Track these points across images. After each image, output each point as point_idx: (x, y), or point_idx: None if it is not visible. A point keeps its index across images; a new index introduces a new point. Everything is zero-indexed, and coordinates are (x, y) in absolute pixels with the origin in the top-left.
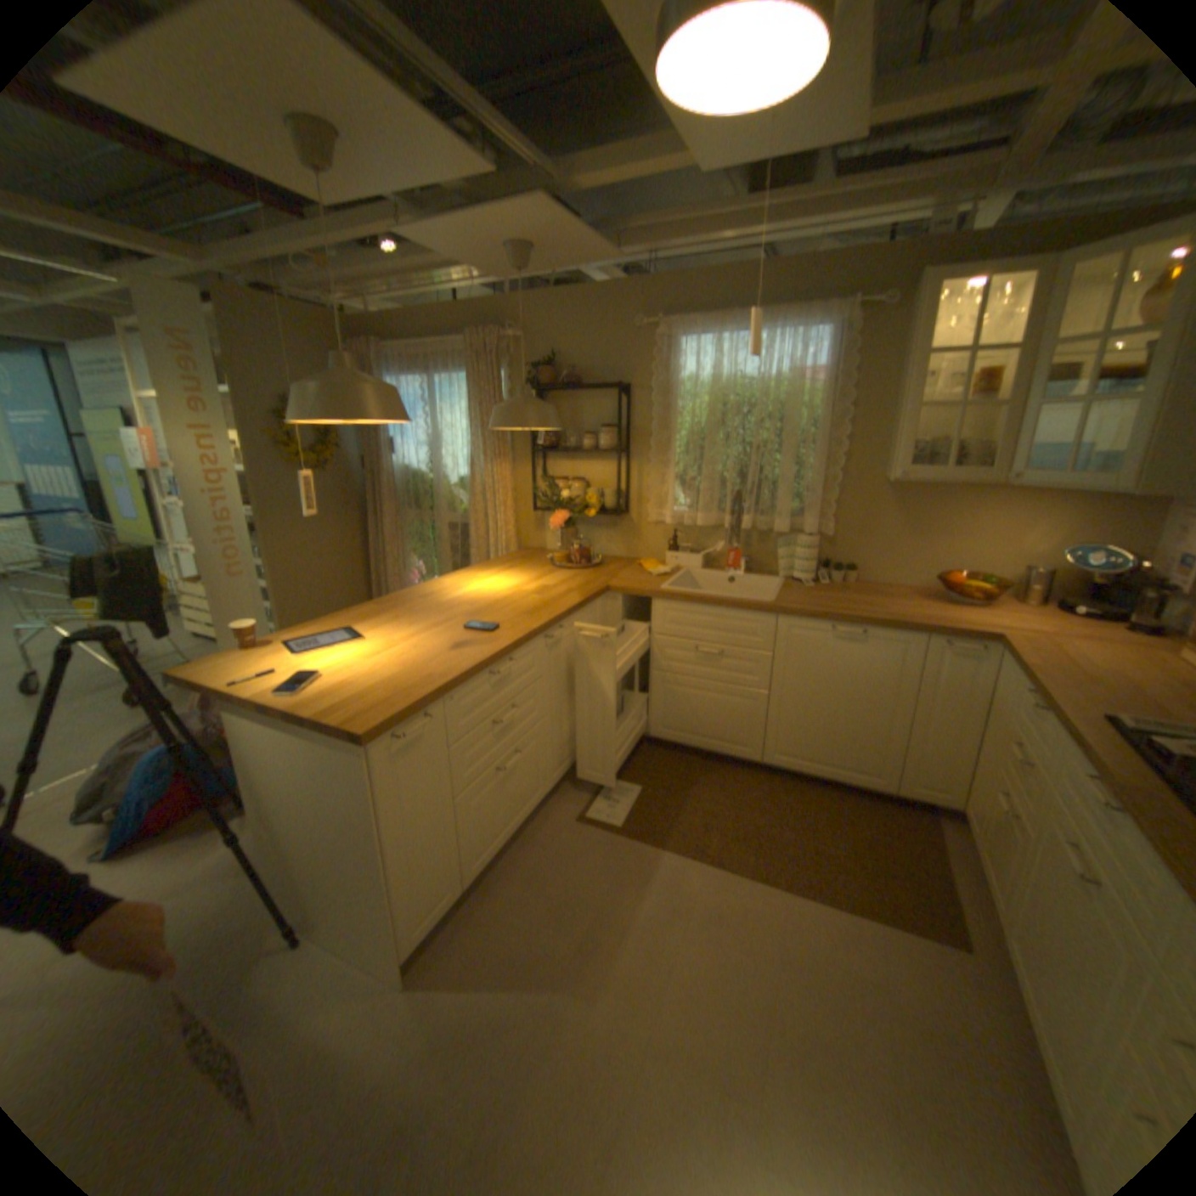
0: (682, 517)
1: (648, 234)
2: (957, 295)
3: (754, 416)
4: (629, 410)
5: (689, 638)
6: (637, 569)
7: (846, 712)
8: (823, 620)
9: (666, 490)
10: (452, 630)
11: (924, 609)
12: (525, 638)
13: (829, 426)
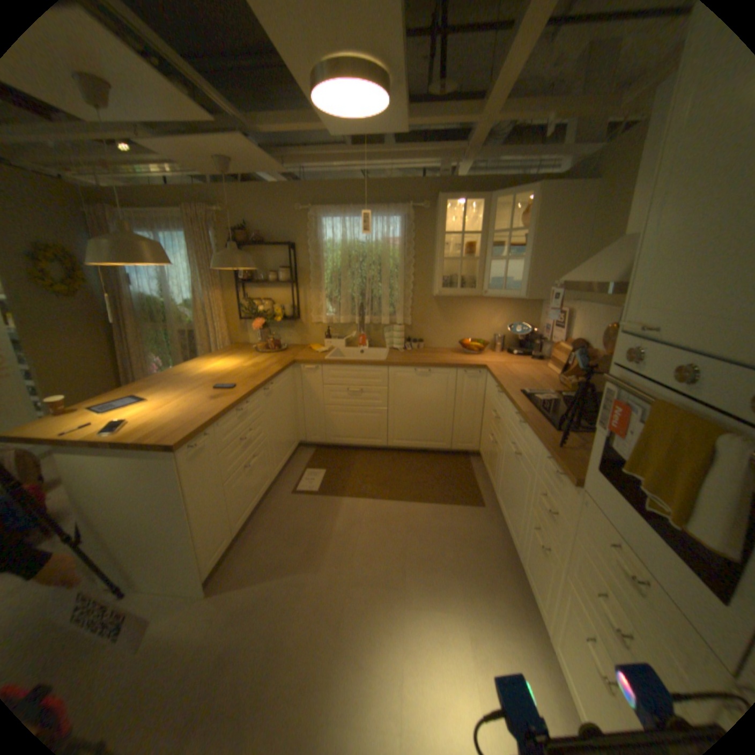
0: (331, 319)
1: (298, 158)
2: (454, 206)
3: (365, 263)
4: (295, 258)
5: (343, 384)
6: (309, 350)
7: (424, 412)
8: (409, 367)
9: (321, 304)
10: (205, 390)
11: (453, 358)
12: (253, 390)
13: (403, 268)
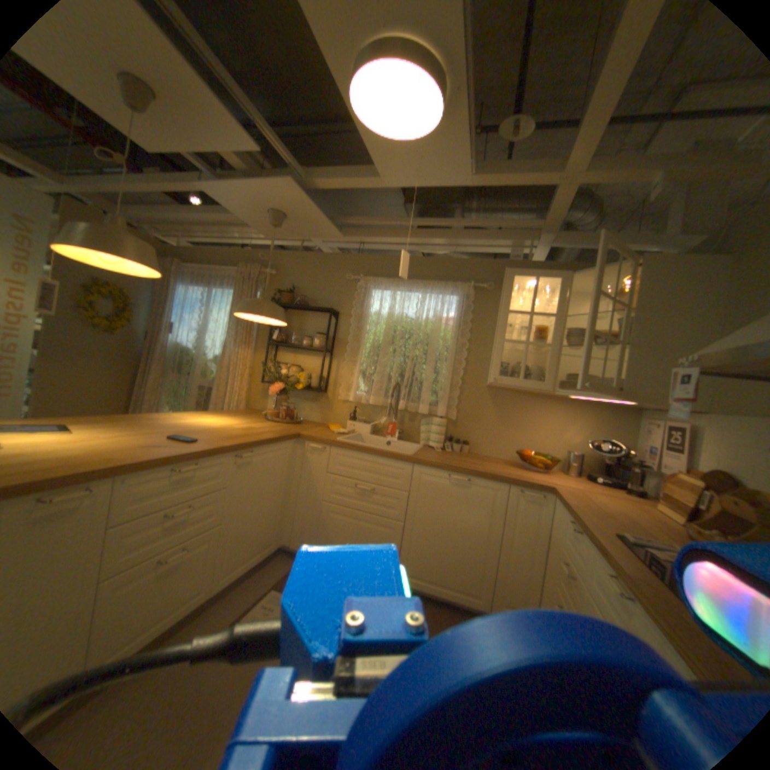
0: (361, 398)
1: (360, 232)
2: (524, 291)
3: (411, 341)
4: (336, 327)
5: (352, 477)
6: (326, 429)
7: (456, 541)
8: (442, 470)
9: (353, 380)
10: (157, 438)
11: (507, 470)
12: (216, 451)
13: (454, 352)
